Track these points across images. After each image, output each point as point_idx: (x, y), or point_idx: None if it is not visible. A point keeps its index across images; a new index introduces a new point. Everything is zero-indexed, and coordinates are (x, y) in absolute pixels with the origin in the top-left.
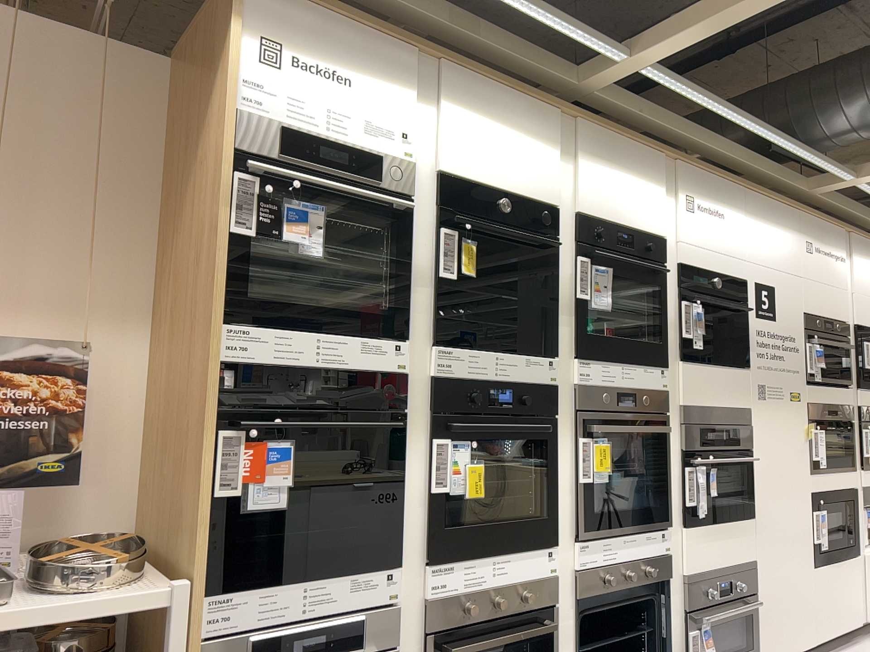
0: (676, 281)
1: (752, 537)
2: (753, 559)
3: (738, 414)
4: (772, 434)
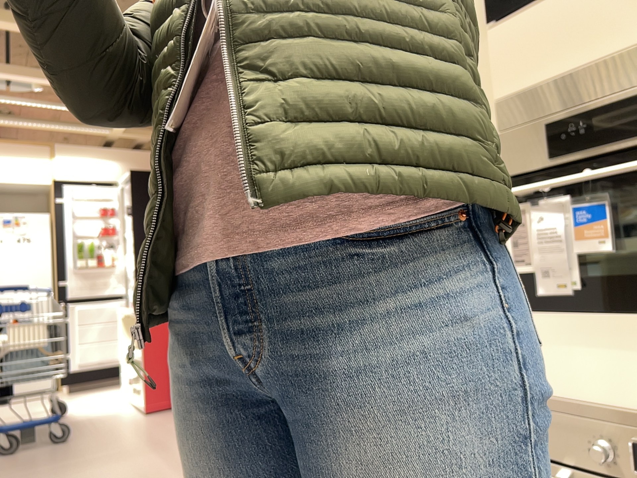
0: None
1: None
2: None
3: None
4: None
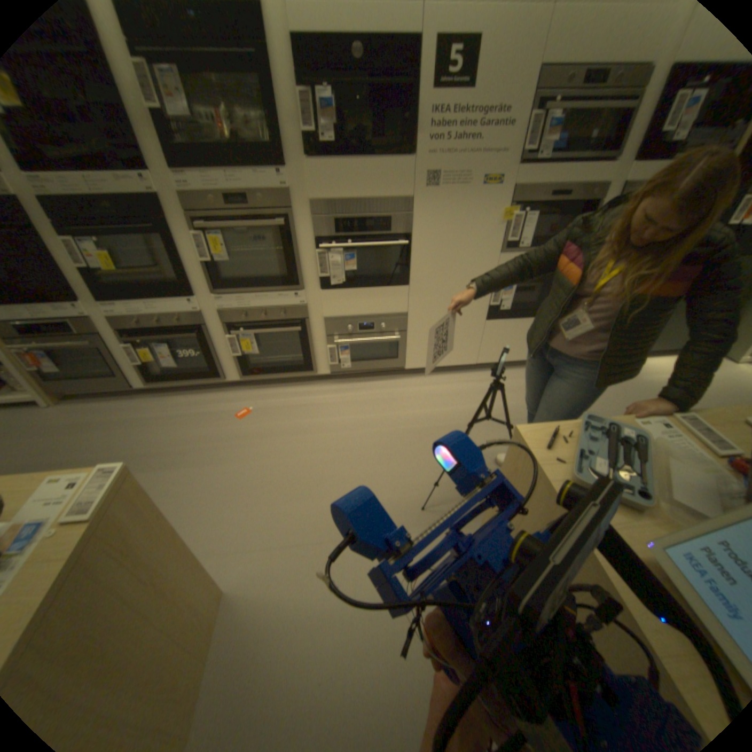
0: (291, 63)
1: (403, 300)
2: (402, 313)
3: (393, 205)
4: (444, 221)
